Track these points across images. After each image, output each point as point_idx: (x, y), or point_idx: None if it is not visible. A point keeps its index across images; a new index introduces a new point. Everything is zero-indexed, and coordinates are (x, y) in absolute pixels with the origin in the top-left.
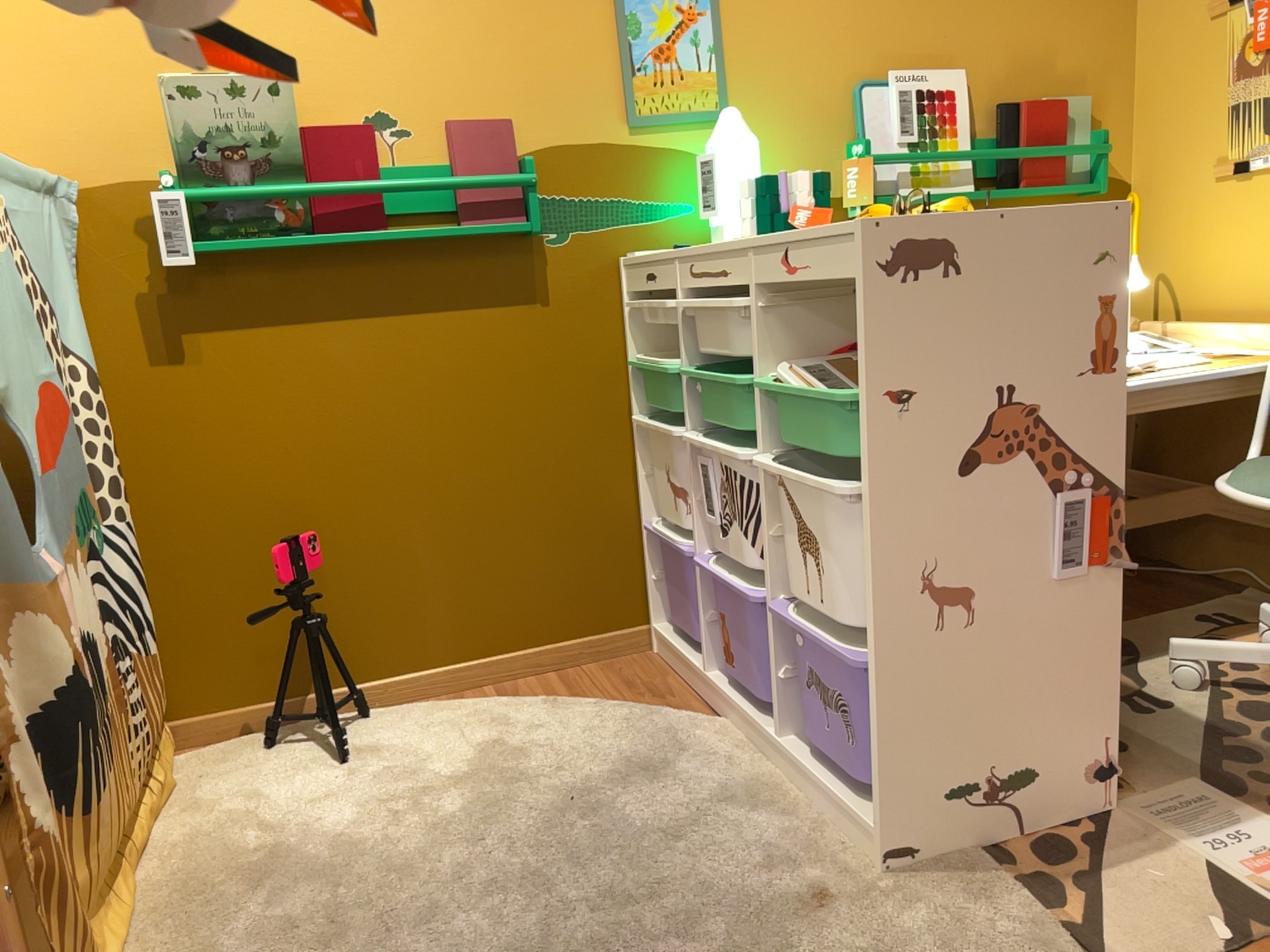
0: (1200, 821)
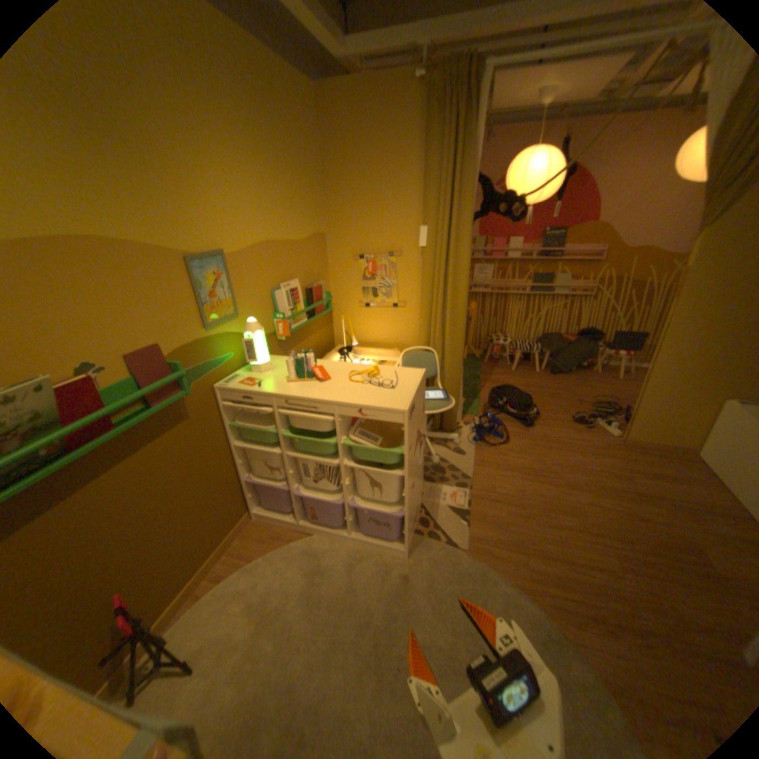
0: (434, 493)
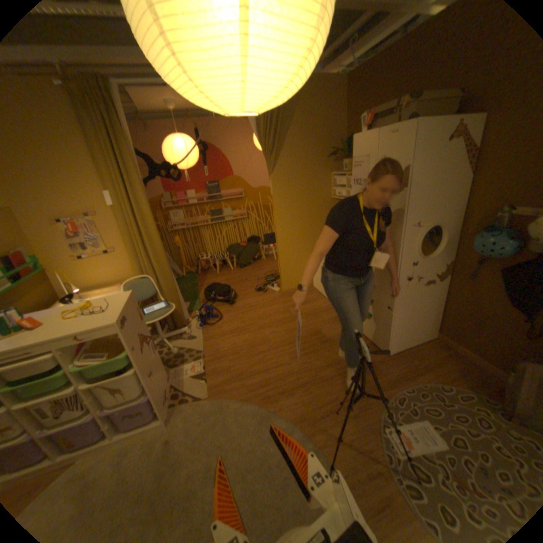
0: (178, 374)
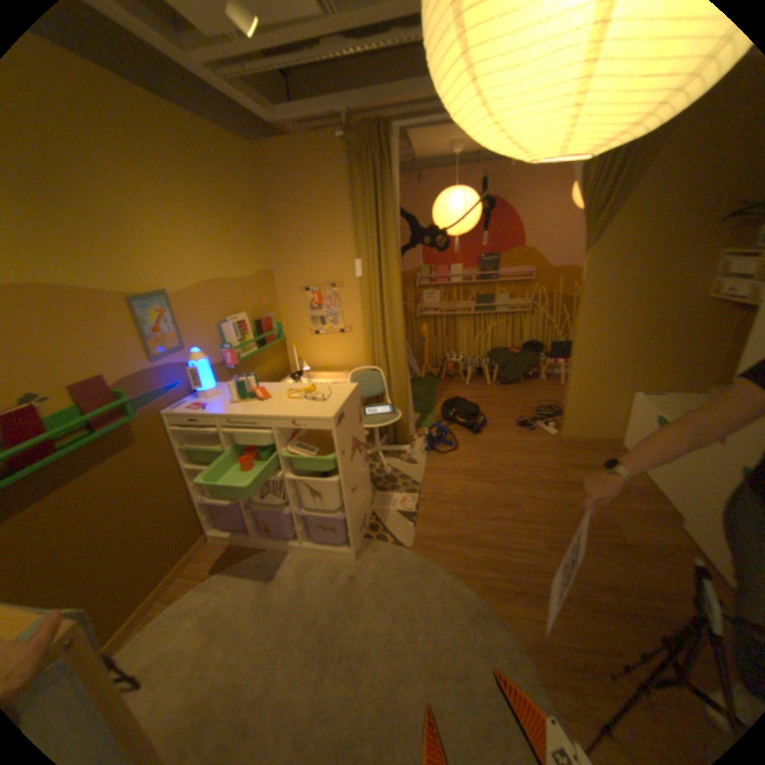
0: (386, 501)
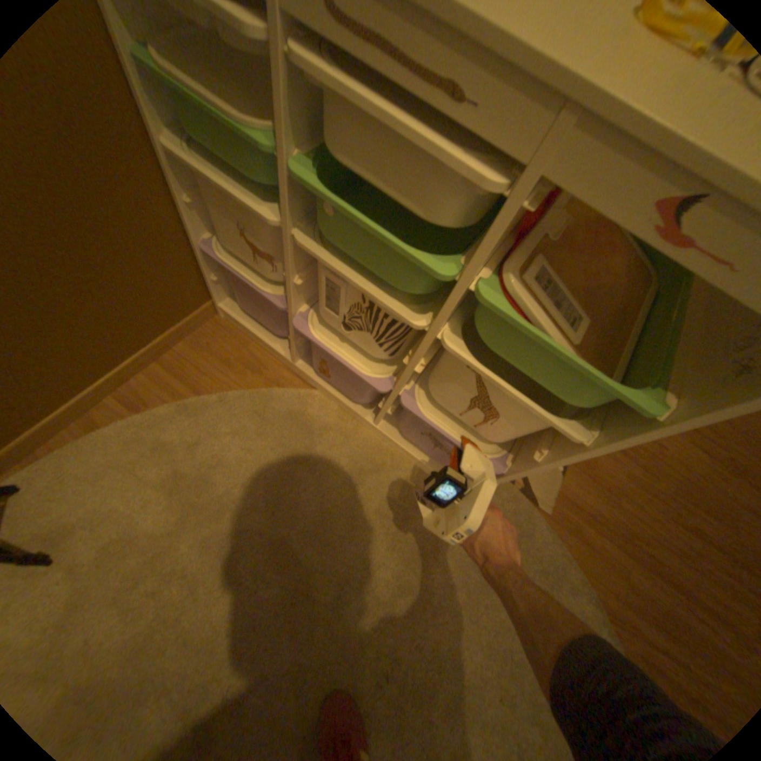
0: None
